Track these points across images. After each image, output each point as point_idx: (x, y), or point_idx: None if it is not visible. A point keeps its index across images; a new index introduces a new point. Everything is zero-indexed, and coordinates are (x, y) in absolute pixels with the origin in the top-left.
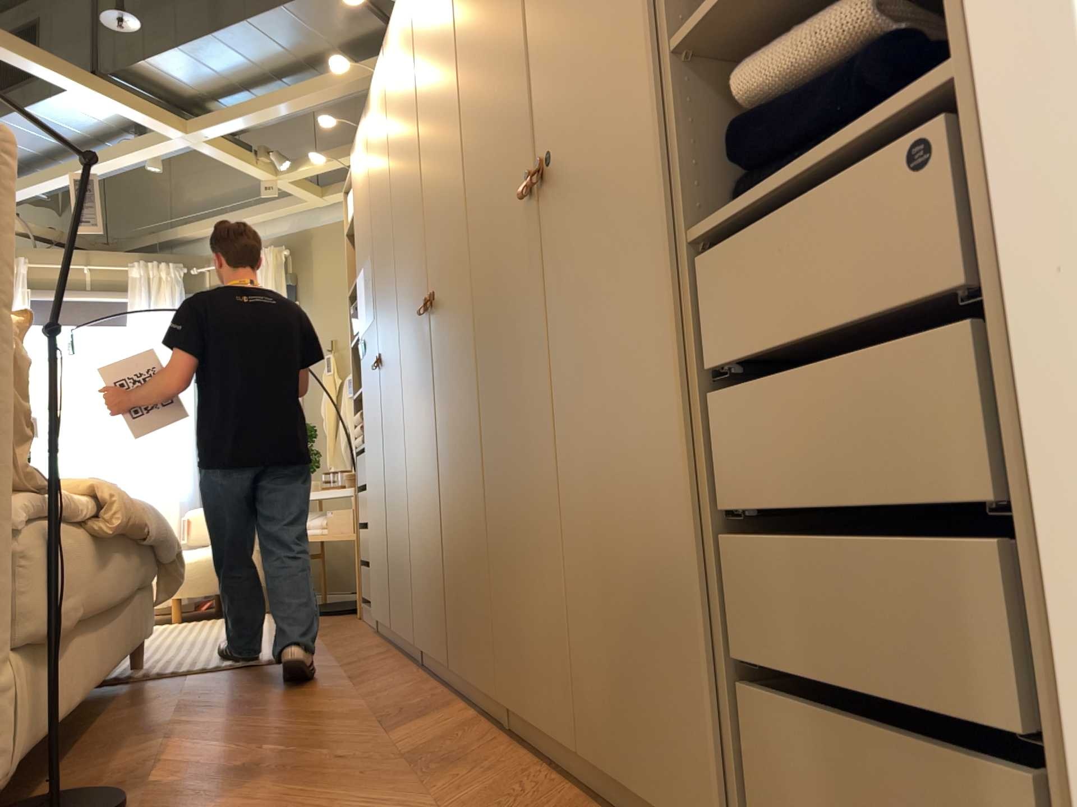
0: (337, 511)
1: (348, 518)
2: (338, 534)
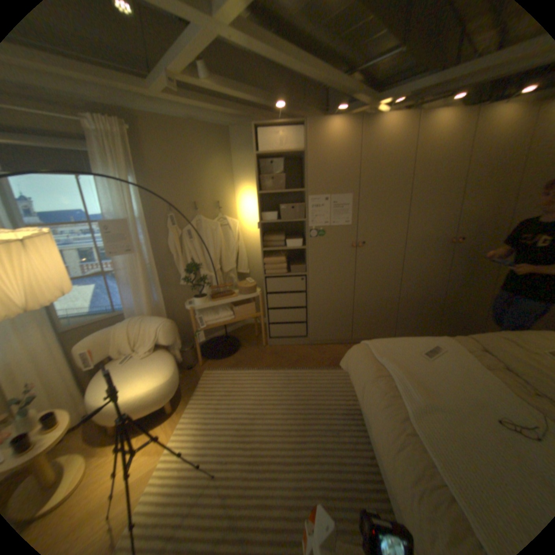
0: (238, 308)
1: (247, 309)
2: (243, 318)
